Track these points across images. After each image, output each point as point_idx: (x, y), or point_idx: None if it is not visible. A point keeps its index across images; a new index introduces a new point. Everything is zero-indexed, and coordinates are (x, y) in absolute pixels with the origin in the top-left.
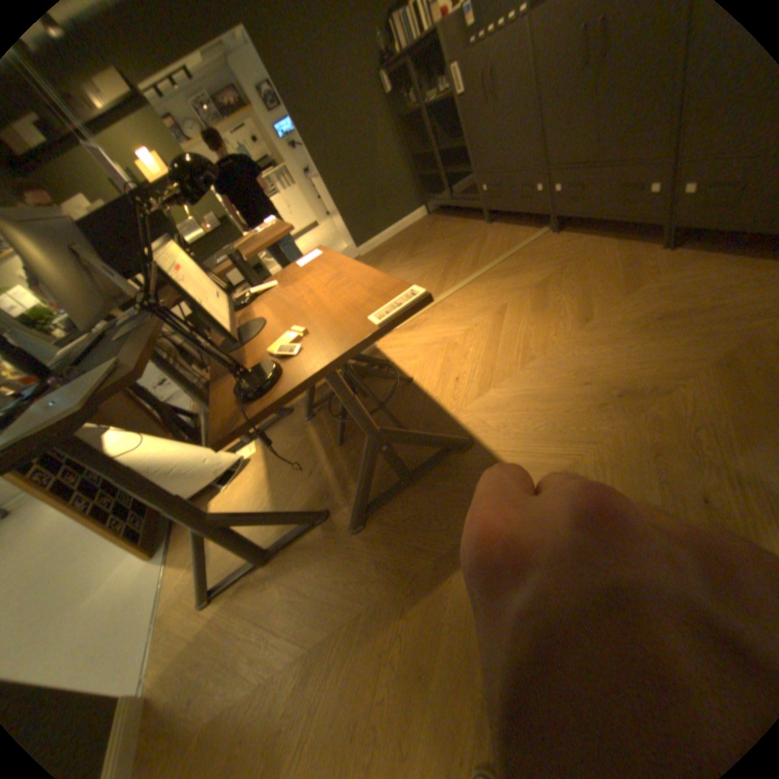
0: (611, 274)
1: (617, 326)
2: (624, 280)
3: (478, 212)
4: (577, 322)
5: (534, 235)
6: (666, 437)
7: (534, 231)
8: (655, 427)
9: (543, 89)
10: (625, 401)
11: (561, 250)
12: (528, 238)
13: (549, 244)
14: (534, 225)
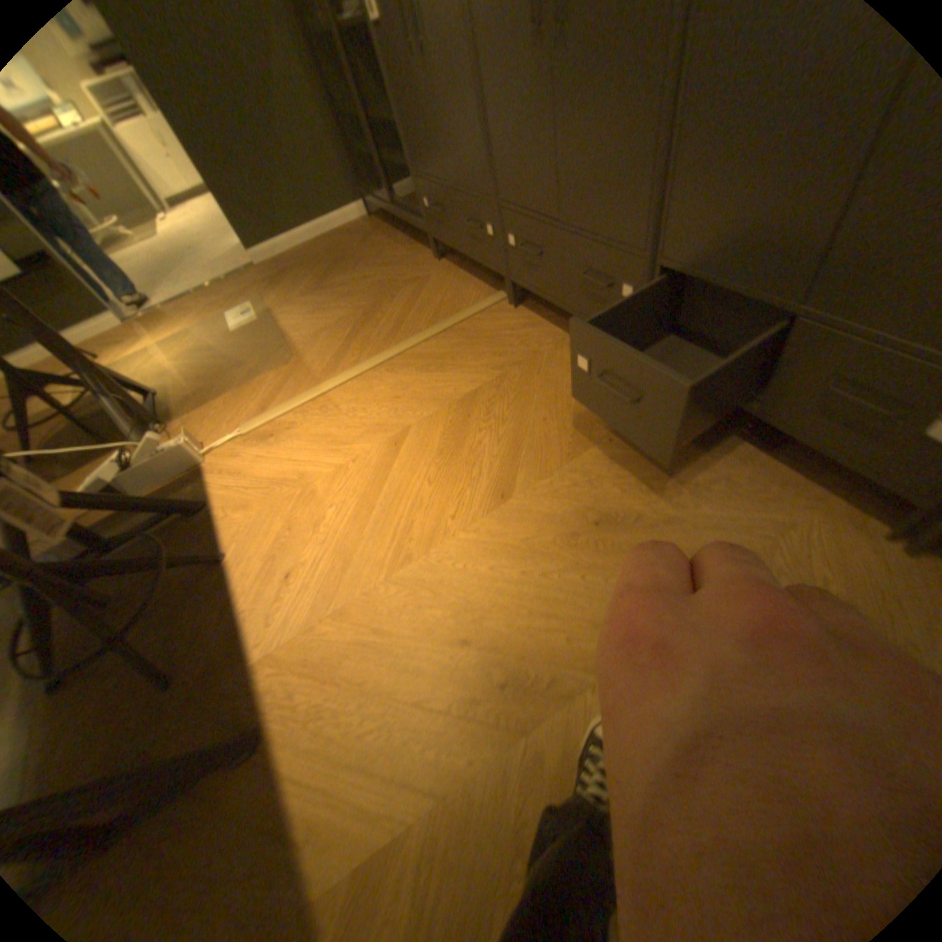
0: (557, 410)
1: (537, 522)
2: (570, 427)
3: (430, 234)
4: (489, 496)
5: (483, 302)
6: (540, 808)
7: (486, 294)
8: (530, 777)
9: (483, 62)
10: (505, 699)
11: (508, 341)
12: (473, 306)
13: (497, 325)
14: (489, 282)
